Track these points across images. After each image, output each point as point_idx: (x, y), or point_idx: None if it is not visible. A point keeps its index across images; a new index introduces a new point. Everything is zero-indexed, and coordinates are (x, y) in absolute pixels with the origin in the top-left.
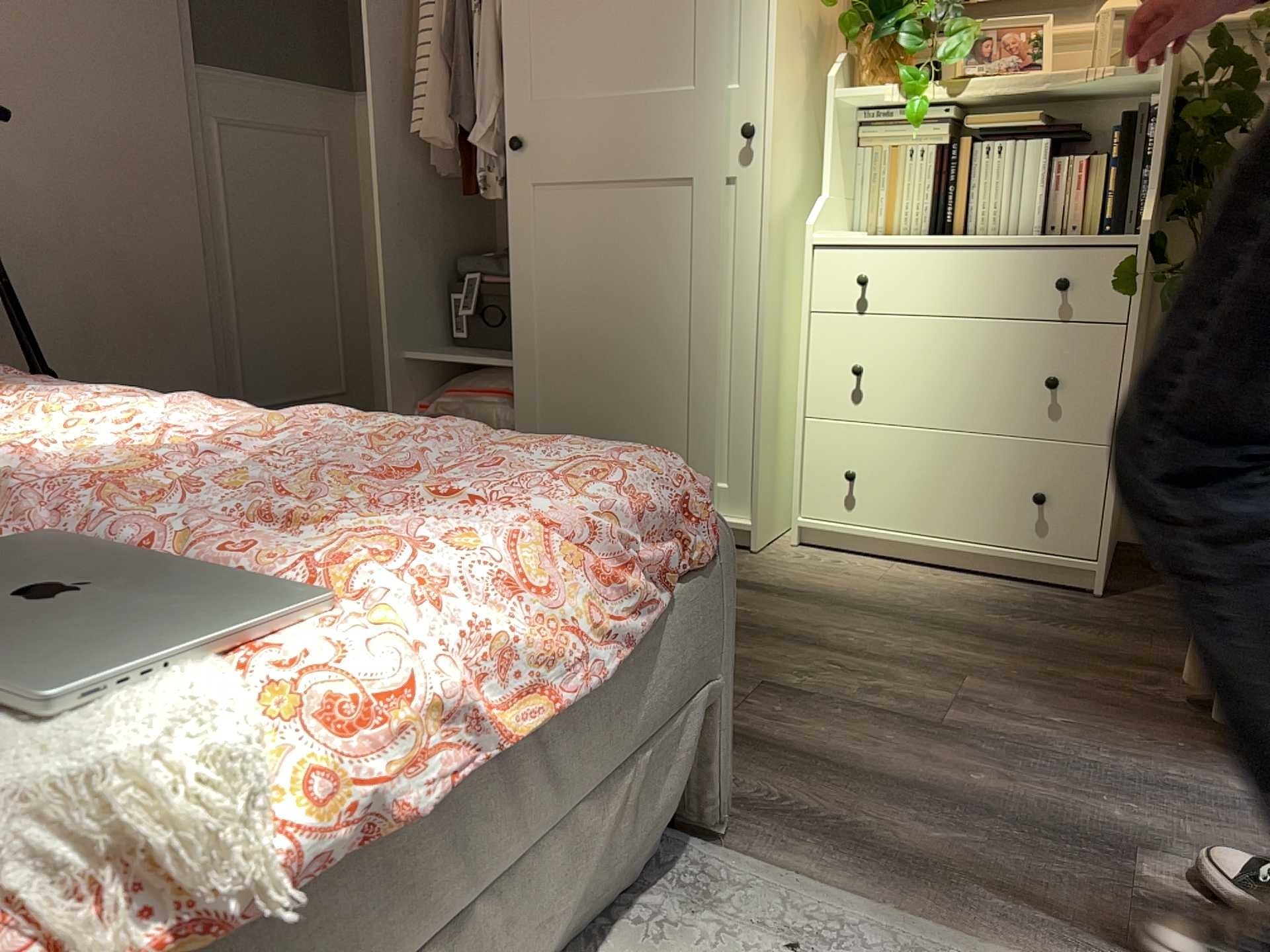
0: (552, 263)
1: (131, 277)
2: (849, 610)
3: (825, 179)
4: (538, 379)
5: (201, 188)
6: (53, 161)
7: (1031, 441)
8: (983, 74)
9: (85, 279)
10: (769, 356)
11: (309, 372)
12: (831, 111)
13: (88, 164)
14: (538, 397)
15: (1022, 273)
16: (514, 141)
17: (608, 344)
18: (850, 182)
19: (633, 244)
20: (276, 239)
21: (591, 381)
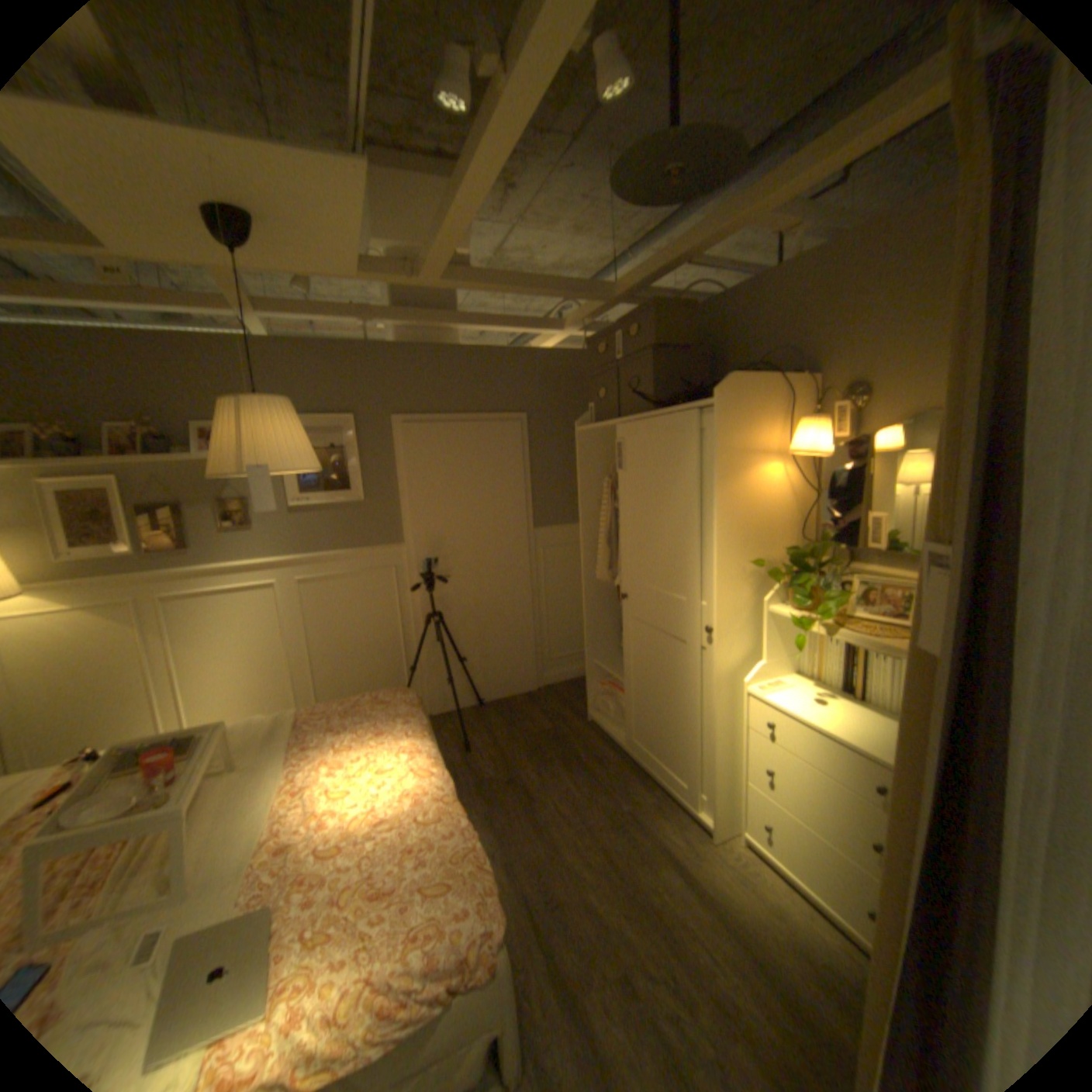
0: (637, 655)
1: (500, 617)
2: (727, 930)
3: (764, 654)
4: (633, 703)
5: (532, 577)
6: (474, 580)
7: (868, 876)
8: (865, 617)
9: (482, 620)
10: (721, 747)
11: (578, 644)
12: (767, 620)
13: (486, 578)
14: (633, 712)
15: (858, 770)
16: (624, 596)
17: (659, 701)
18: (795, 647)
19: (668, 660)
20: (565, 591)
21: (653, 715)
